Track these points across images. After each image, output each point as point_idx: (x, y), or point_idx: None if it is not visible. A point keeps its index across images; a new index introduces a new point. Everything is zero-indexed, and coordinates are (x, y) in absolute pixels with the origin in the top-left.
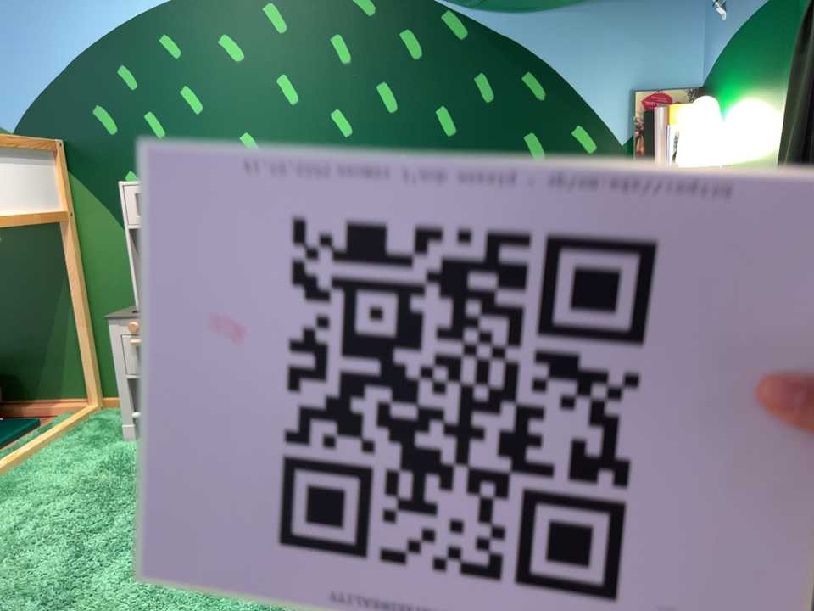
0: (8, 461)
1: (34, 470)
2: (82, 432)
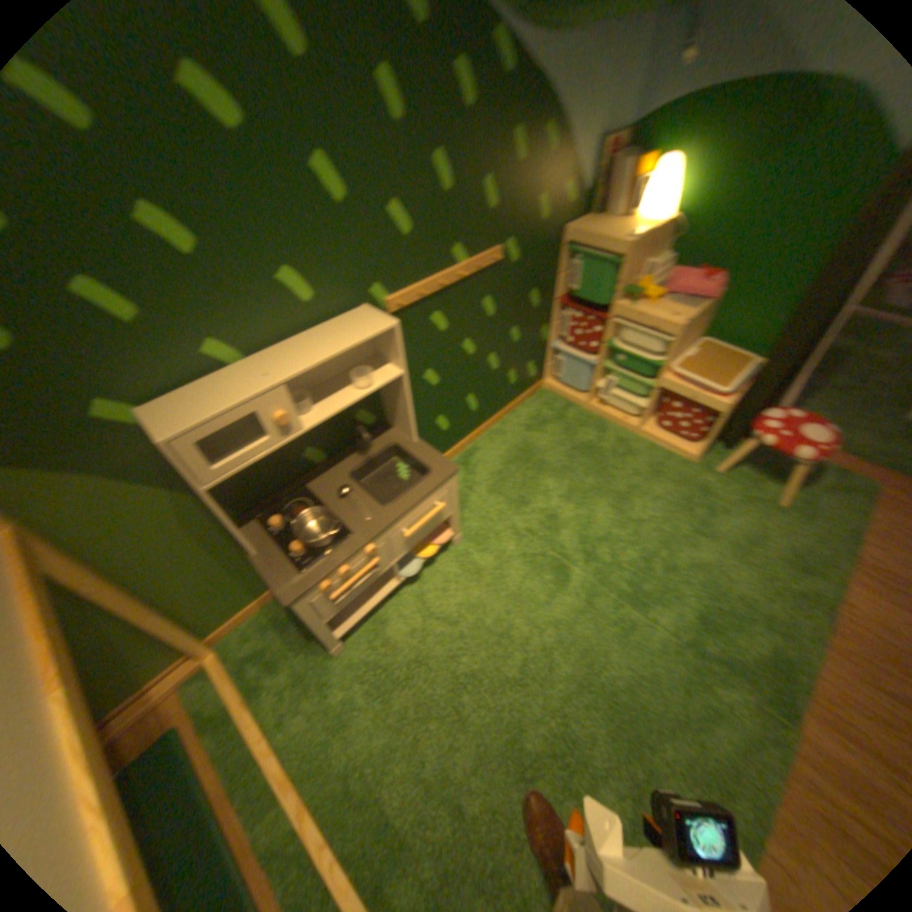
0: (289, 788)
1: (320, 761)
2: (264, 687)
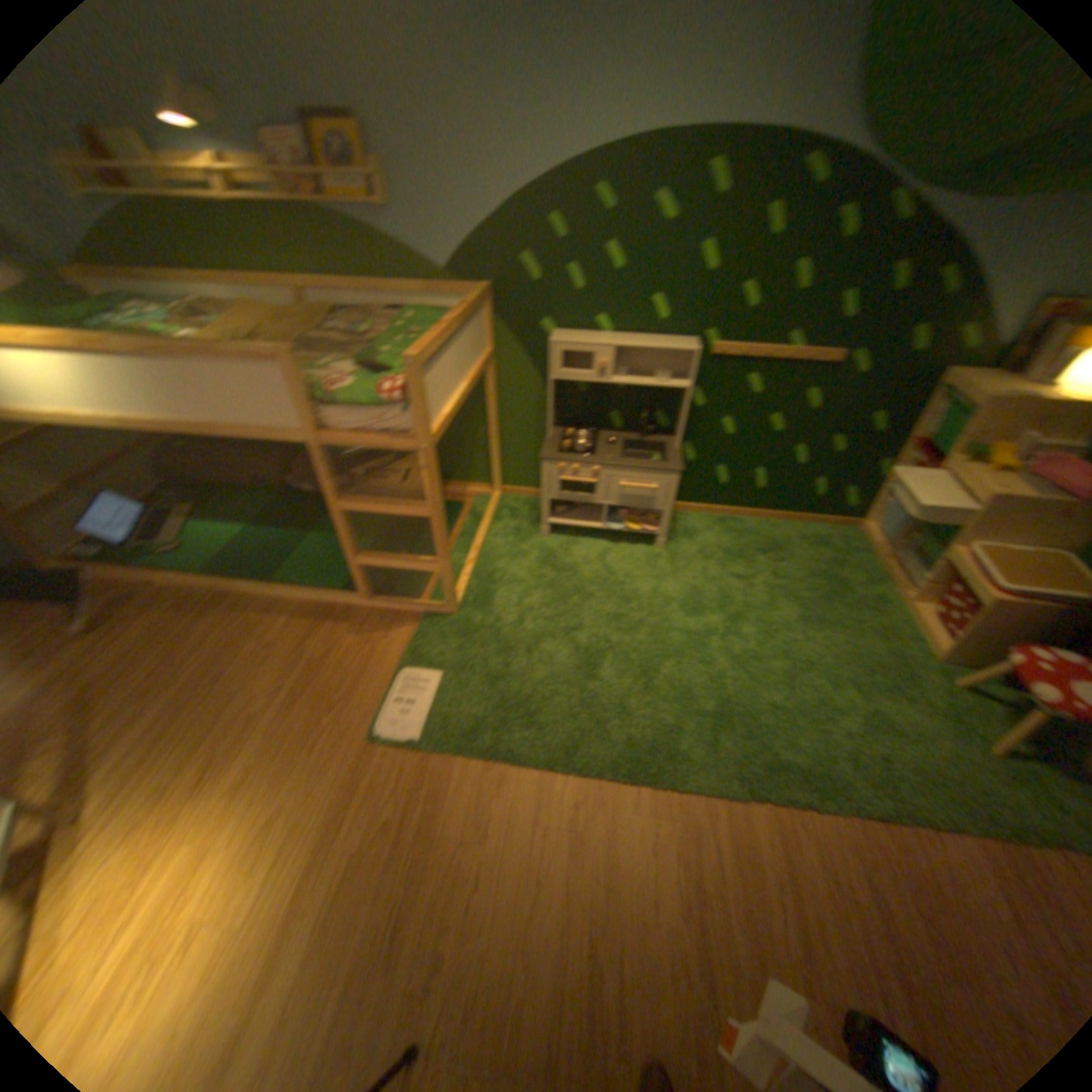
0: (478, 552)
1: (495, 559)
2: (504, 521)
